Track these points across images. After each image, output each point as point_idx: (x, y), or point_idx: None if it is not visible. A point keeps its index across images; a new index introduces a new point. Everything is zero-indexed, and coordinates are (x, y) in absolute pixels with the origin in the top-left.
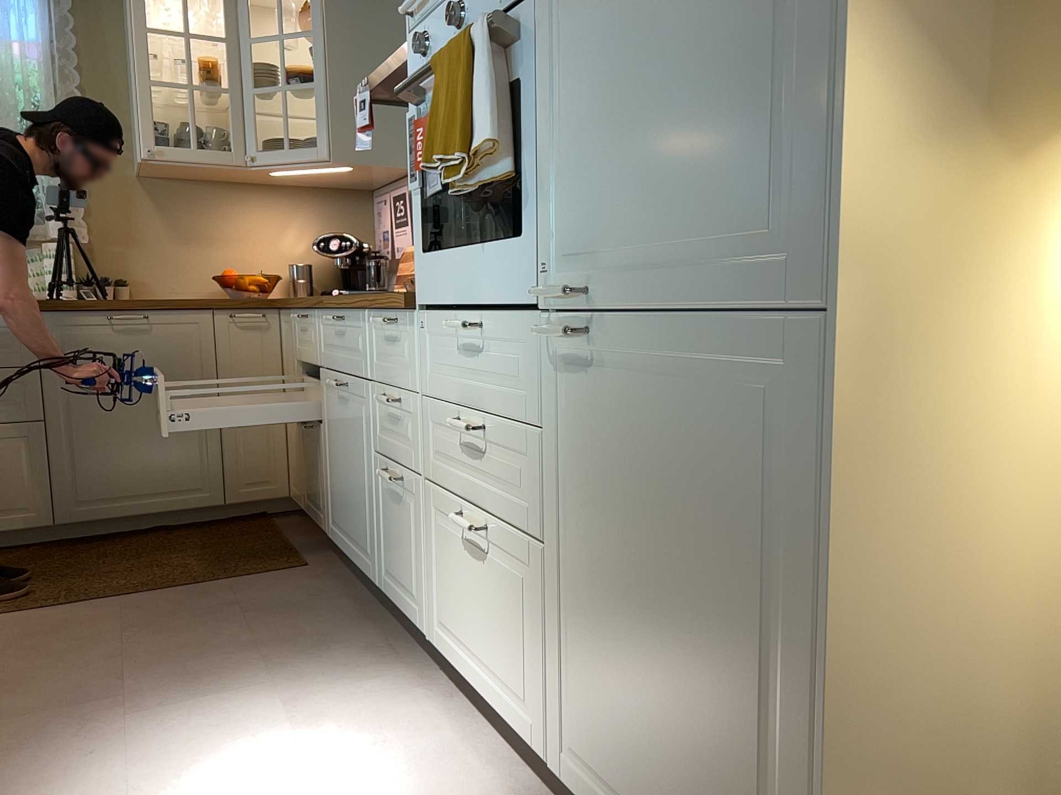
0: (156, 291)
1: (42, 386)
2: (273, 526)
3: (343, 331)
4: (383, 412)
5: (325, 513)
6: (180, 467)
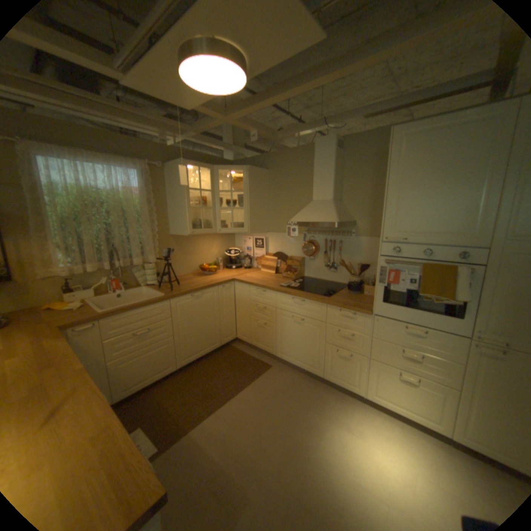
0: (177, 274)
1: (172, 324)
2: (237, 349)
3: (301, 304)
4: (335, 333)
5: (274, 349)
6: (210, 338)
